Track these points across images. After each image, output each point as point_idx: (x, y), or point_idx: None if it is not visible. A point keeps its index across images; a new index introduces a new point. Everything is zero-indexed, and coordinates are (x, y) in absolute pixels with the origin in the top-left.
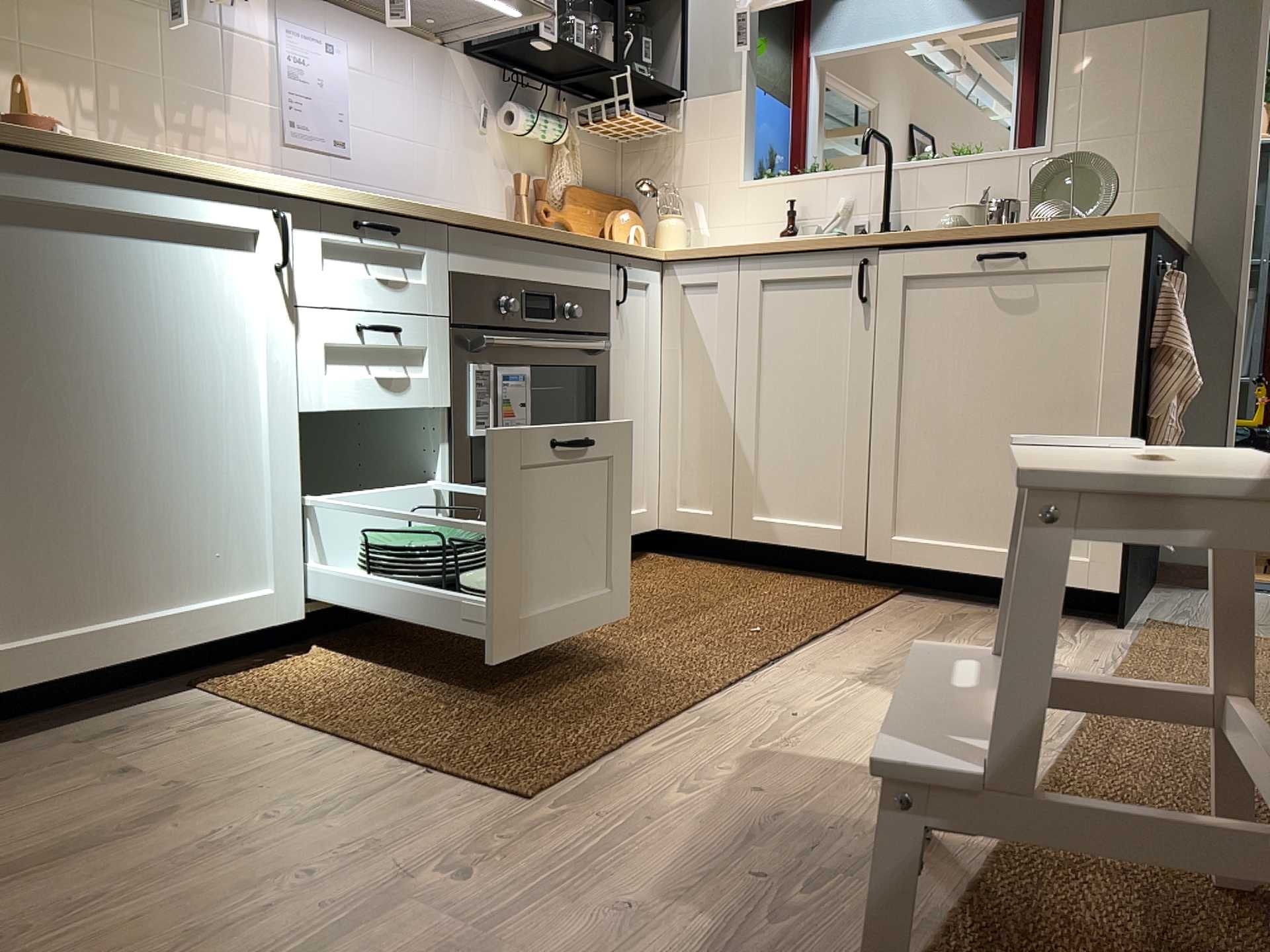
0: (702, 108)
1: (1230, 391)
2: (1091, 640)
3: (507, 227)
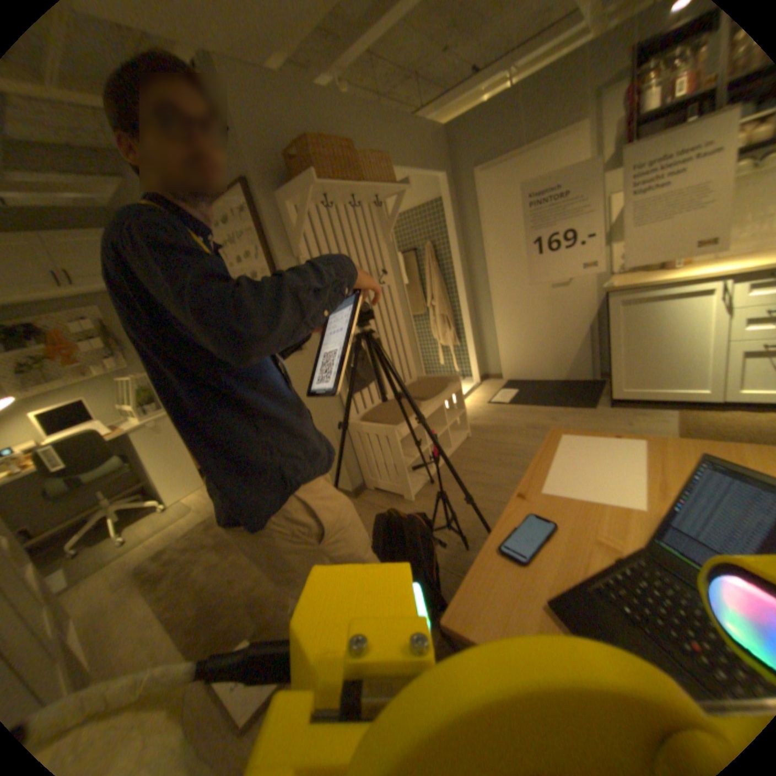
0: None
1: None
2: None
3: None
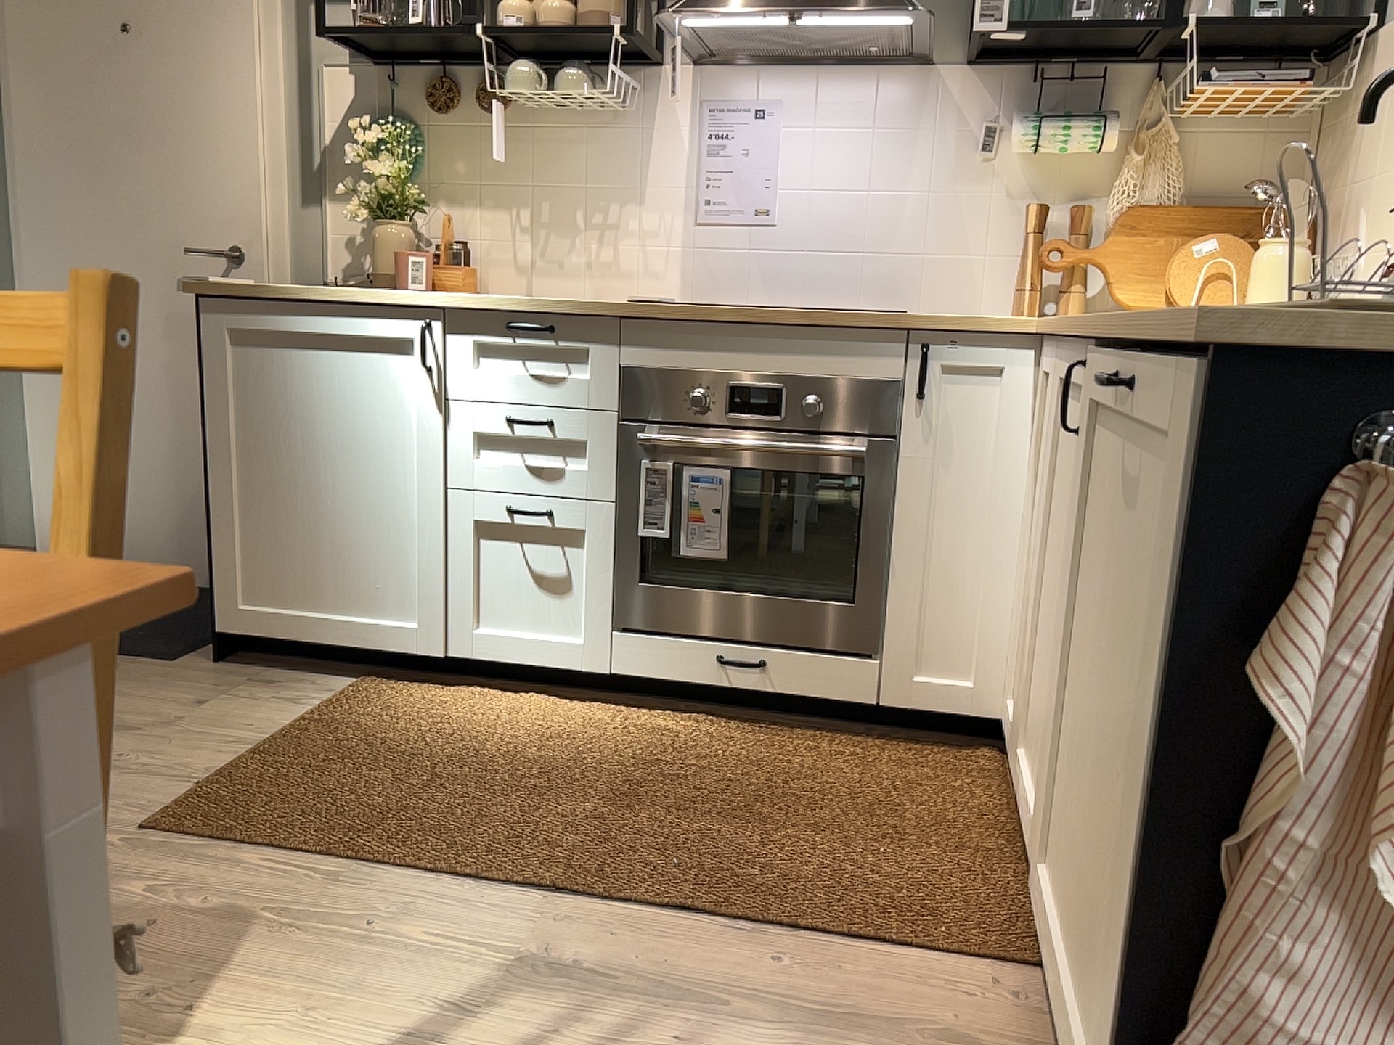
0: (1392, 41)
1: None
2: None
3: (698, 314)
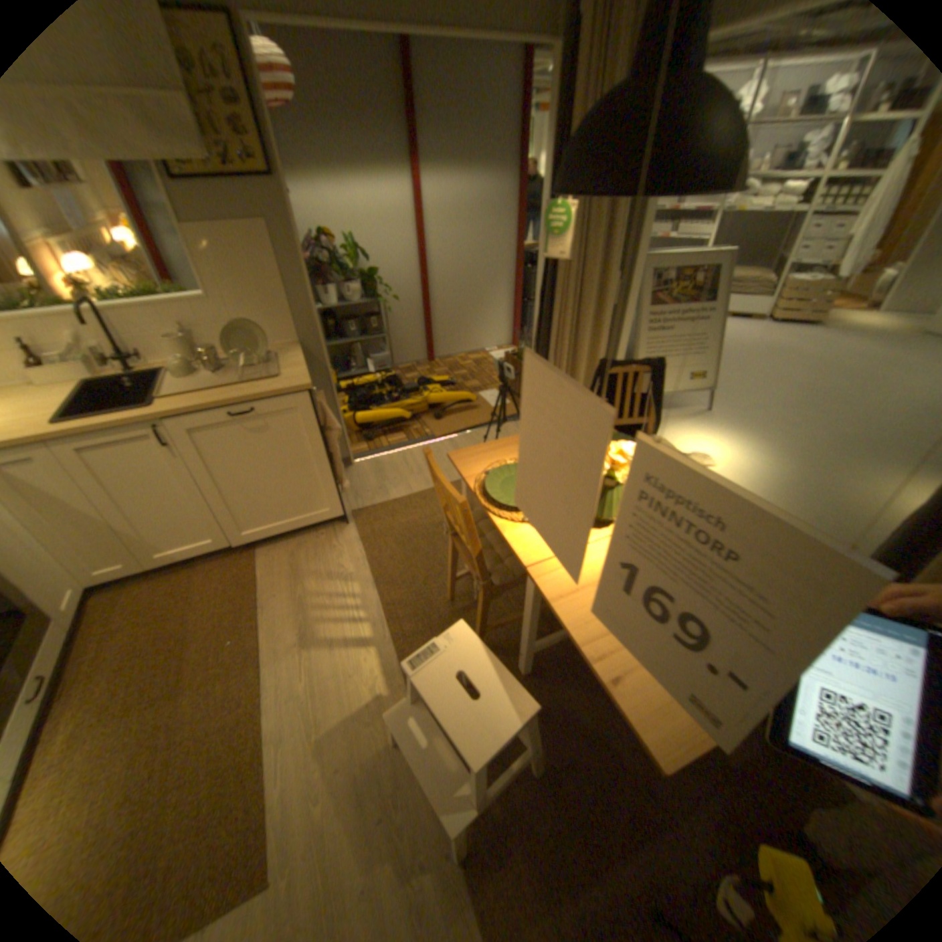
0: None
1: (335, 396)
2: (344, 542)
3: None
